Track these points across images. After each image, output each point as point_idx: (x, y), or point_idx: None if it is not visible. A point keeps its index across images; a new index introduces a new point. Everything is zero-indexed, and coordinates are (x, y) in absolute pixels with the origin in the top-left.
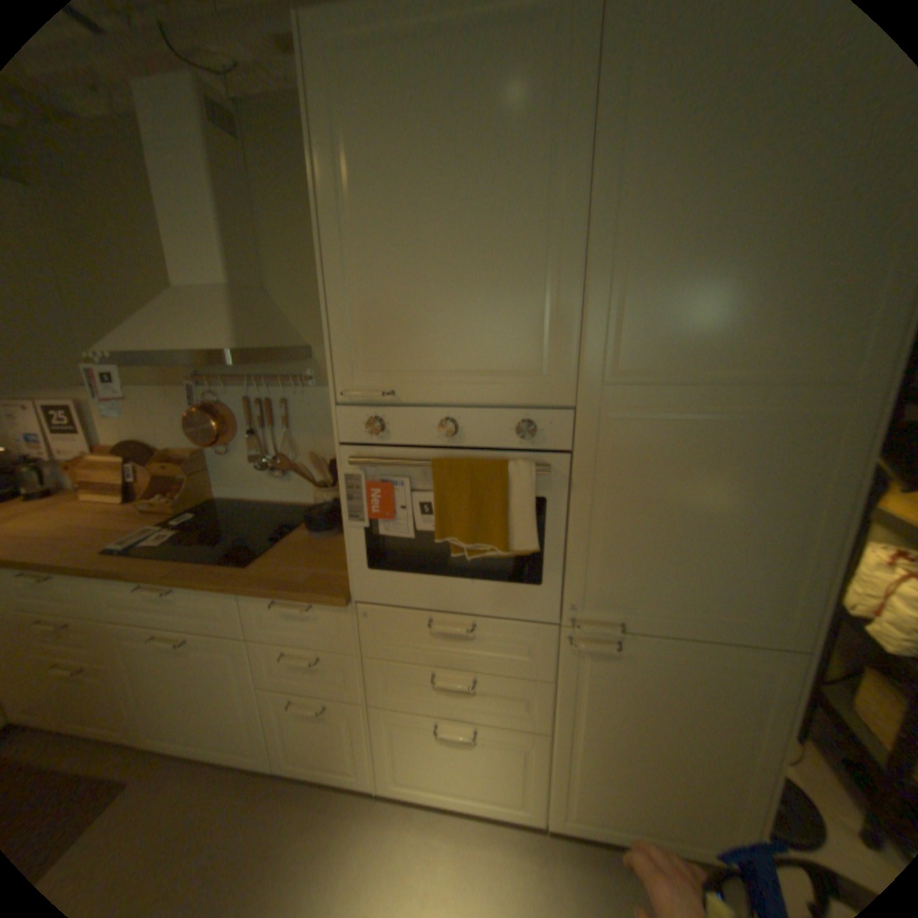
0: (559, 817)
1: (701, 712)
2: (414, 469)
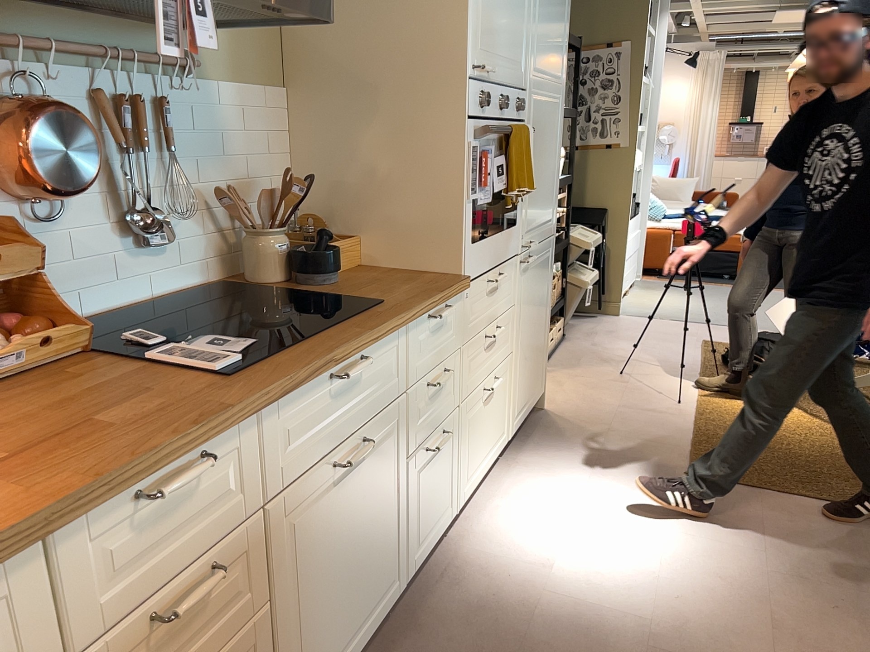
0: (513, 420)
1: (541, 289)
2: (493, 140)
